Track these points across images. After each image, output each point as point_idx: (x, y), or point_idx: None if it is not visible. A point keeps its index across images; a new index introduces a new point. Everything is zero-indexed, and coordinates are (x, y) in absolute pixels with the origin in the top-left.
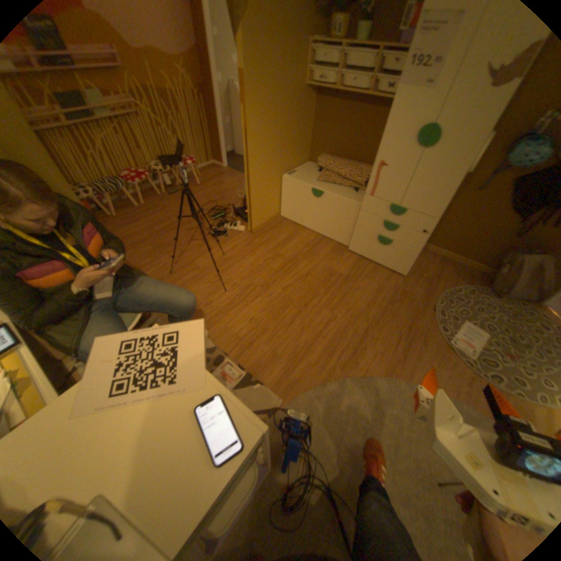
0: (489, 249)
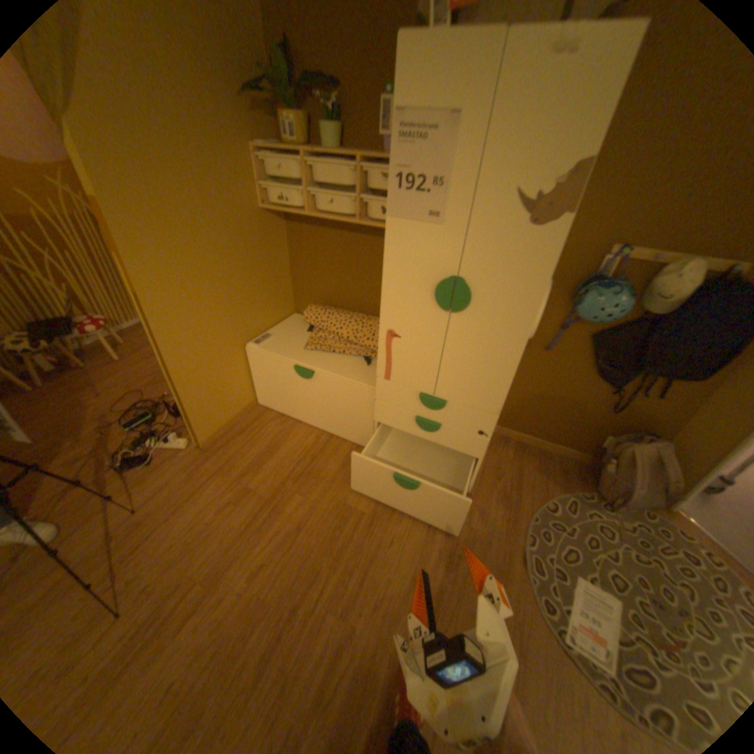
0: (581, 430)
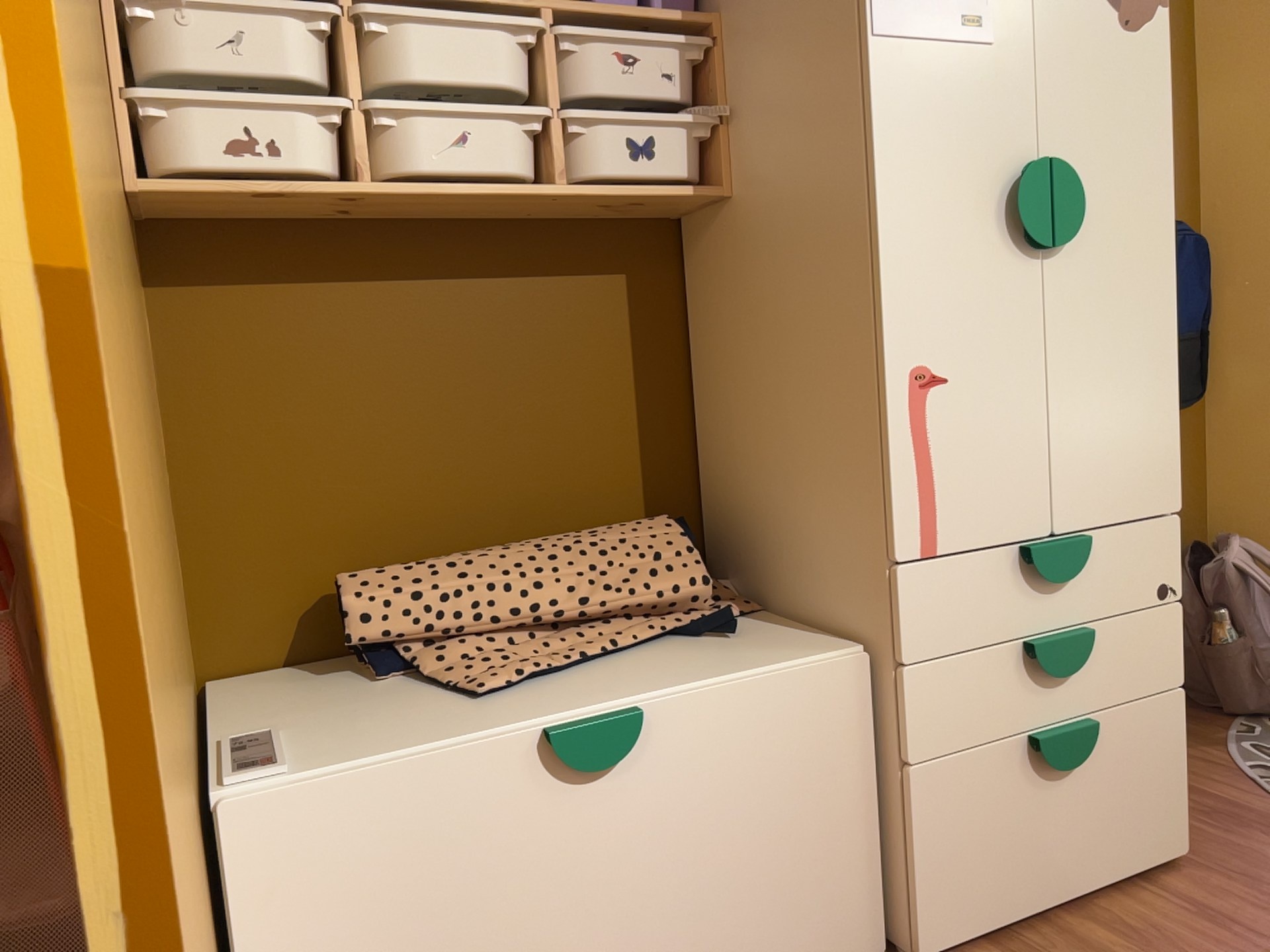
0: None
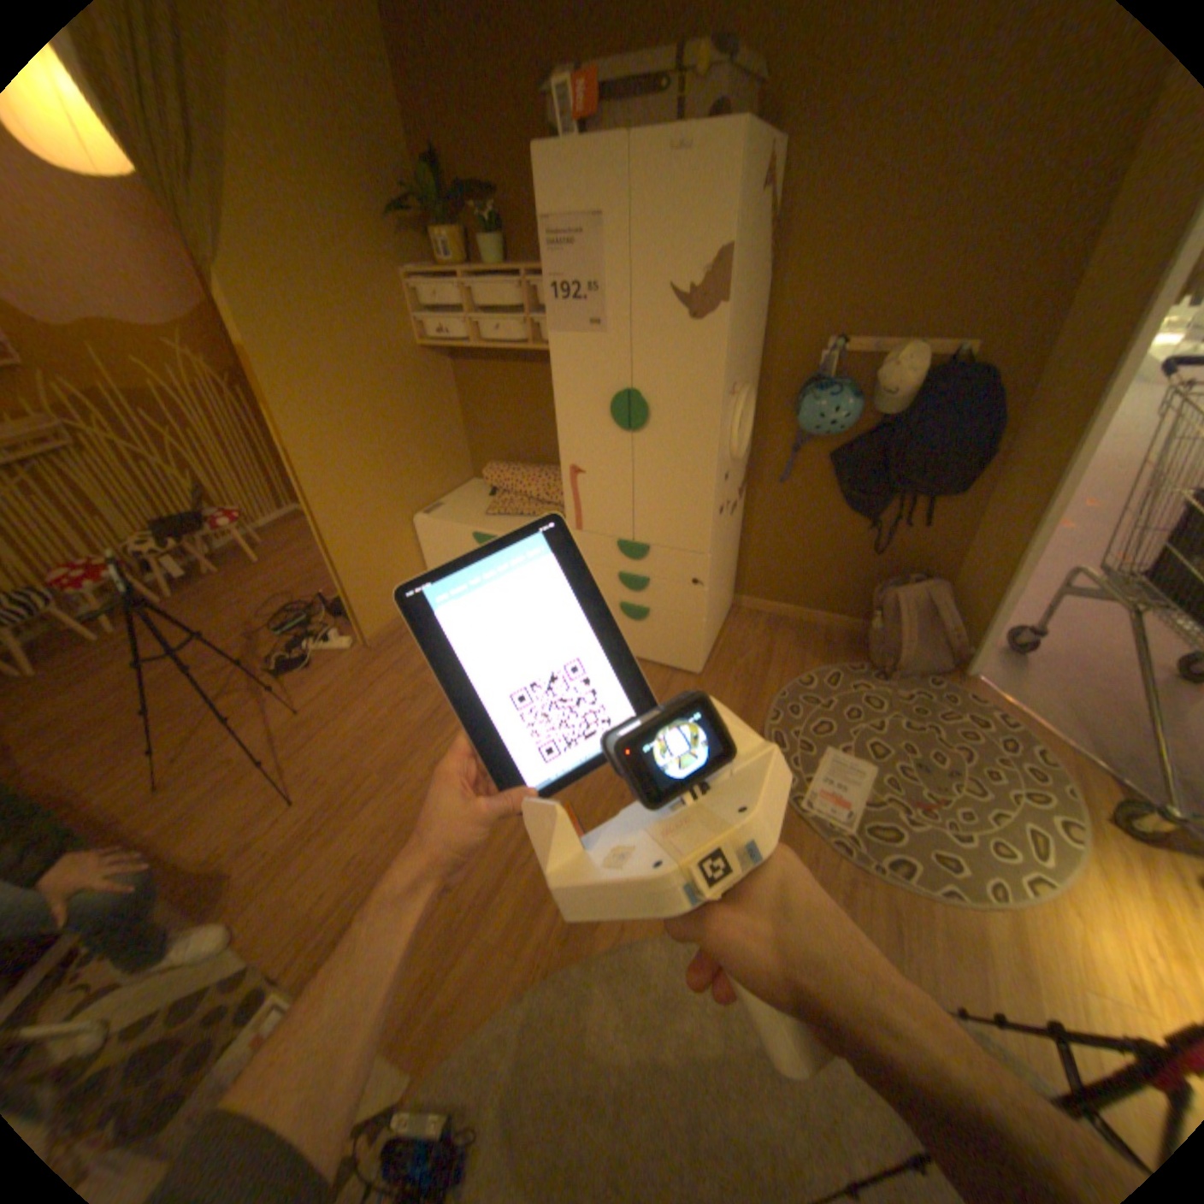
0: (845, 586)
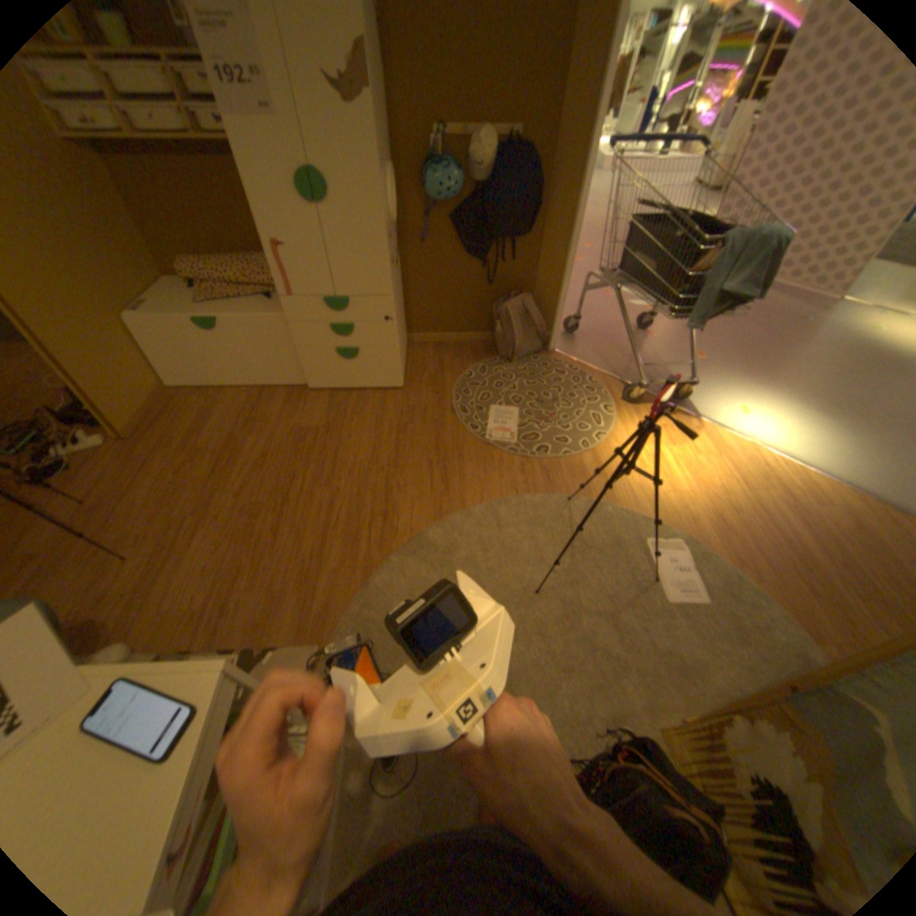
0: (474, 312)
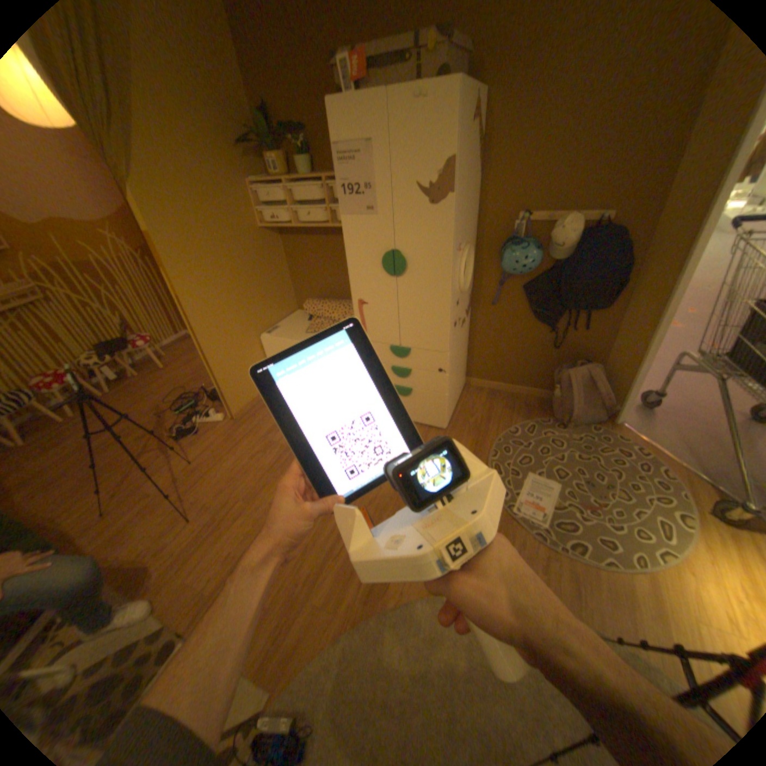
0: (536, 369)
